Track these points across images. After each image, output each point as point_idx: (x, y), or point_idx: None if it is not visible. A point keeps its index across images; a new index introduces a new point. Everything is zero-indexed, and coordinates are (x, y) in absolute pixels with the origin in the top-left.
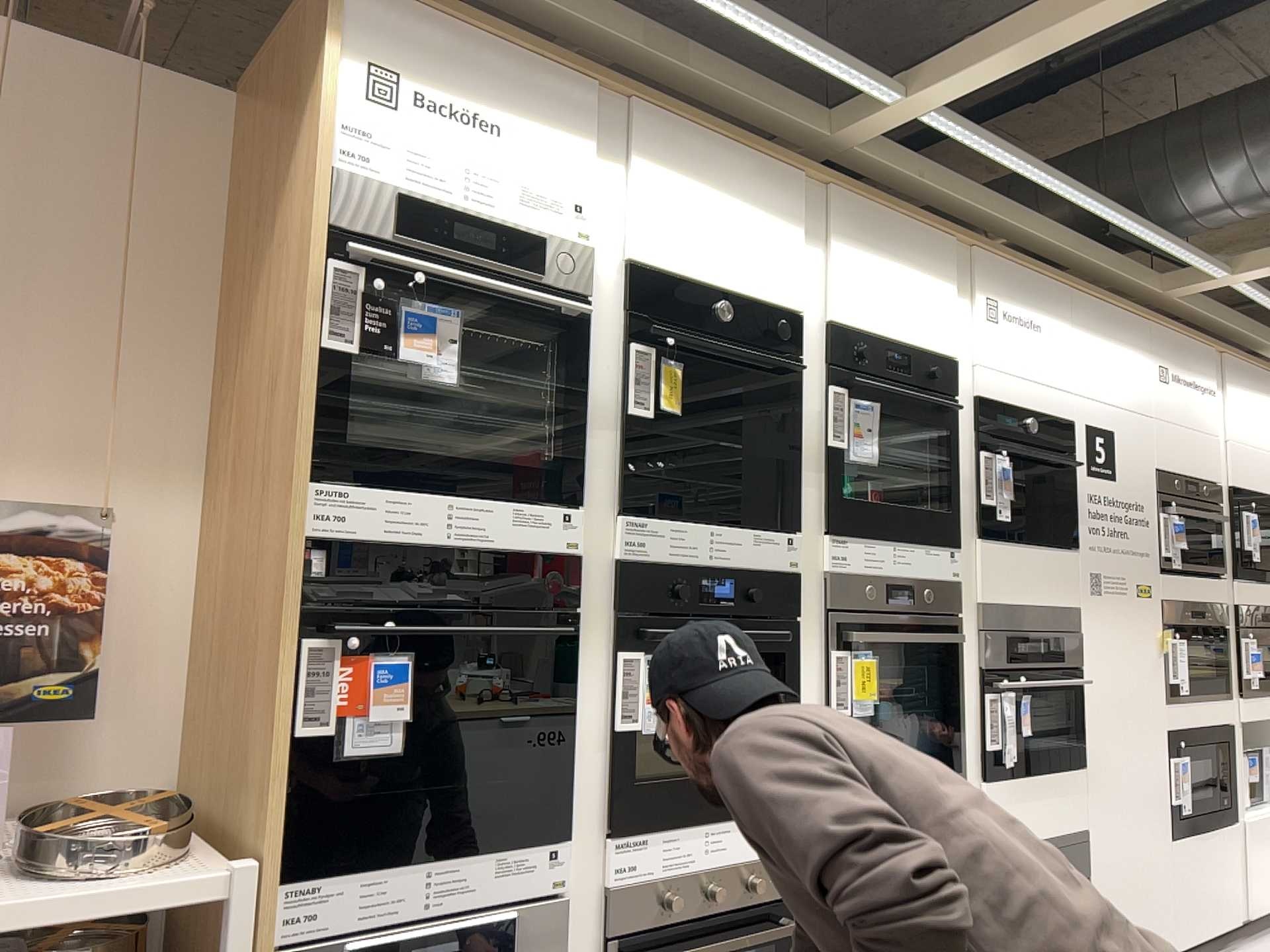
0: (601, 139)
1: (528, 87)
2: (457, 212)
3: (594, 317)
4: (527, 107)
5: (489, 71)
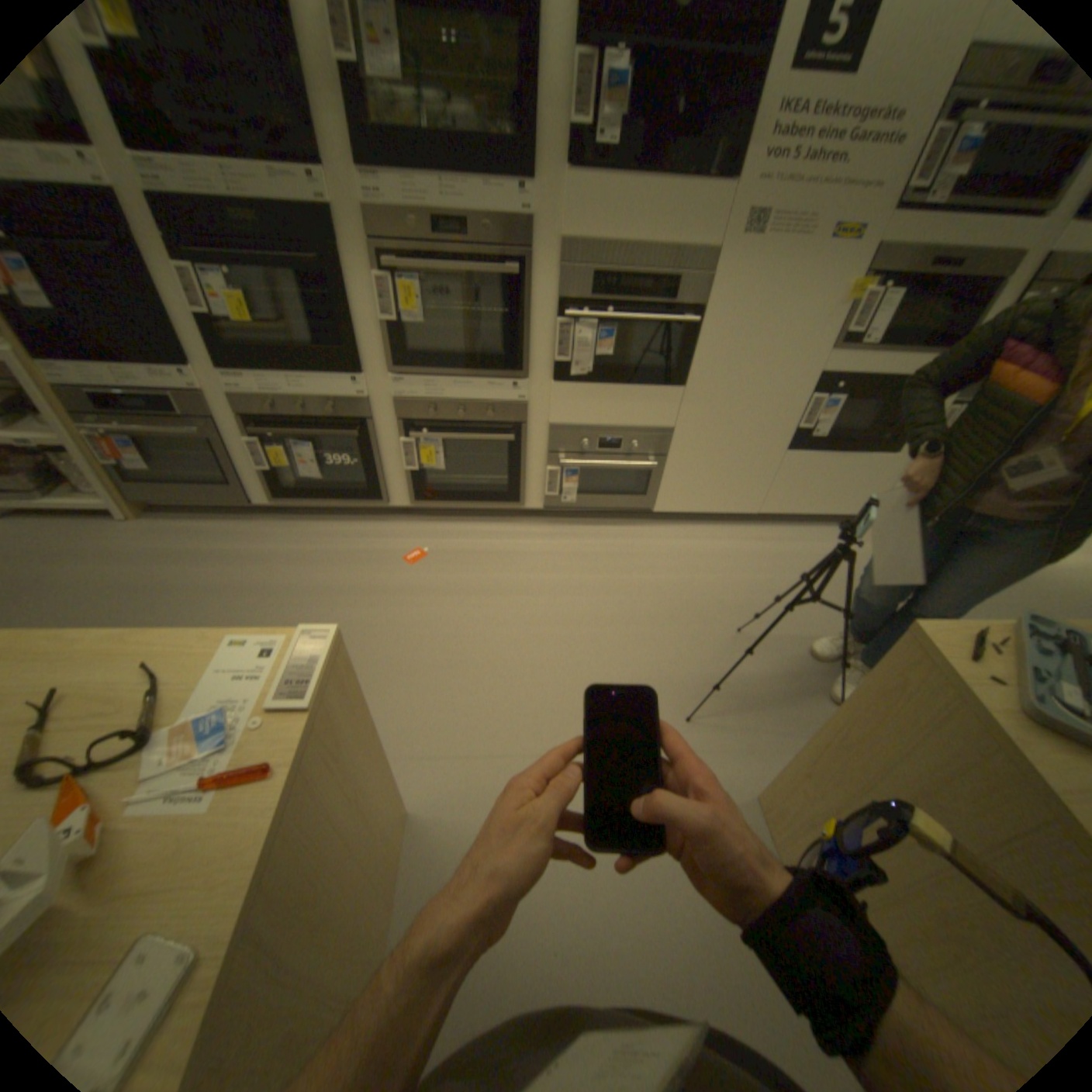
0: None
1: None
2: None
3: None
4: None
5: None
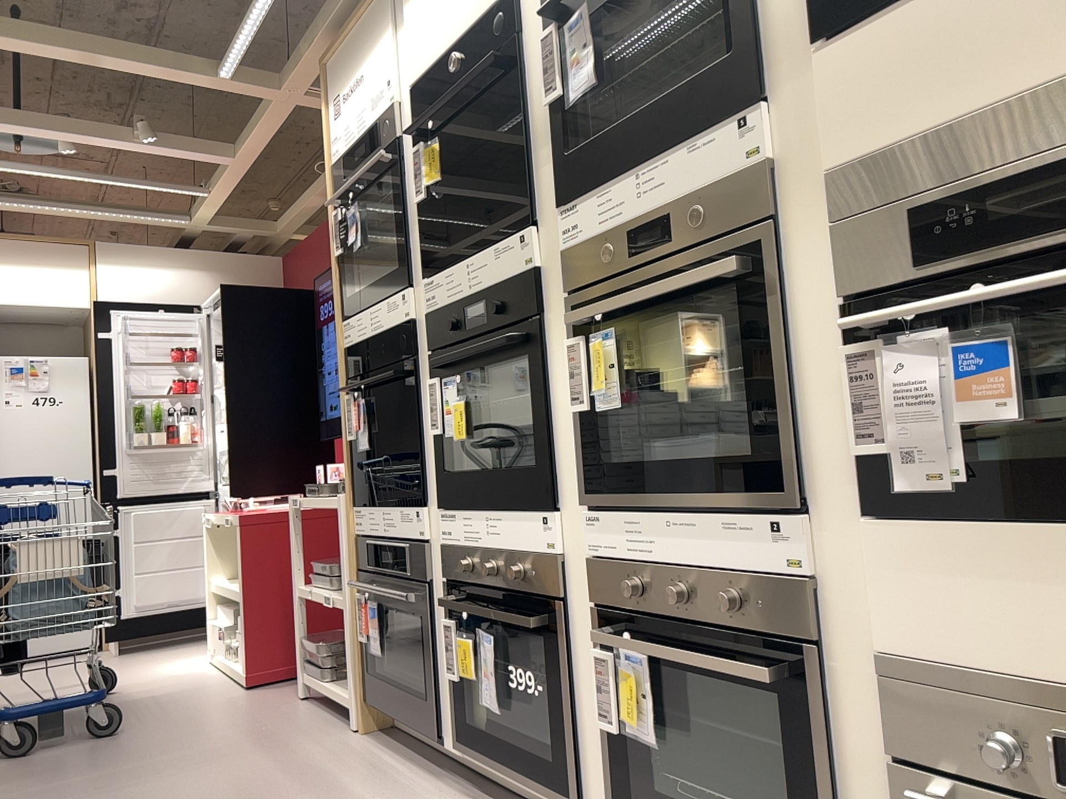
0: (392, 9)
1: (363, 27)
2: (352, 142)
3: (402, 144)
4: (364, 41)
5: (352, 41)
